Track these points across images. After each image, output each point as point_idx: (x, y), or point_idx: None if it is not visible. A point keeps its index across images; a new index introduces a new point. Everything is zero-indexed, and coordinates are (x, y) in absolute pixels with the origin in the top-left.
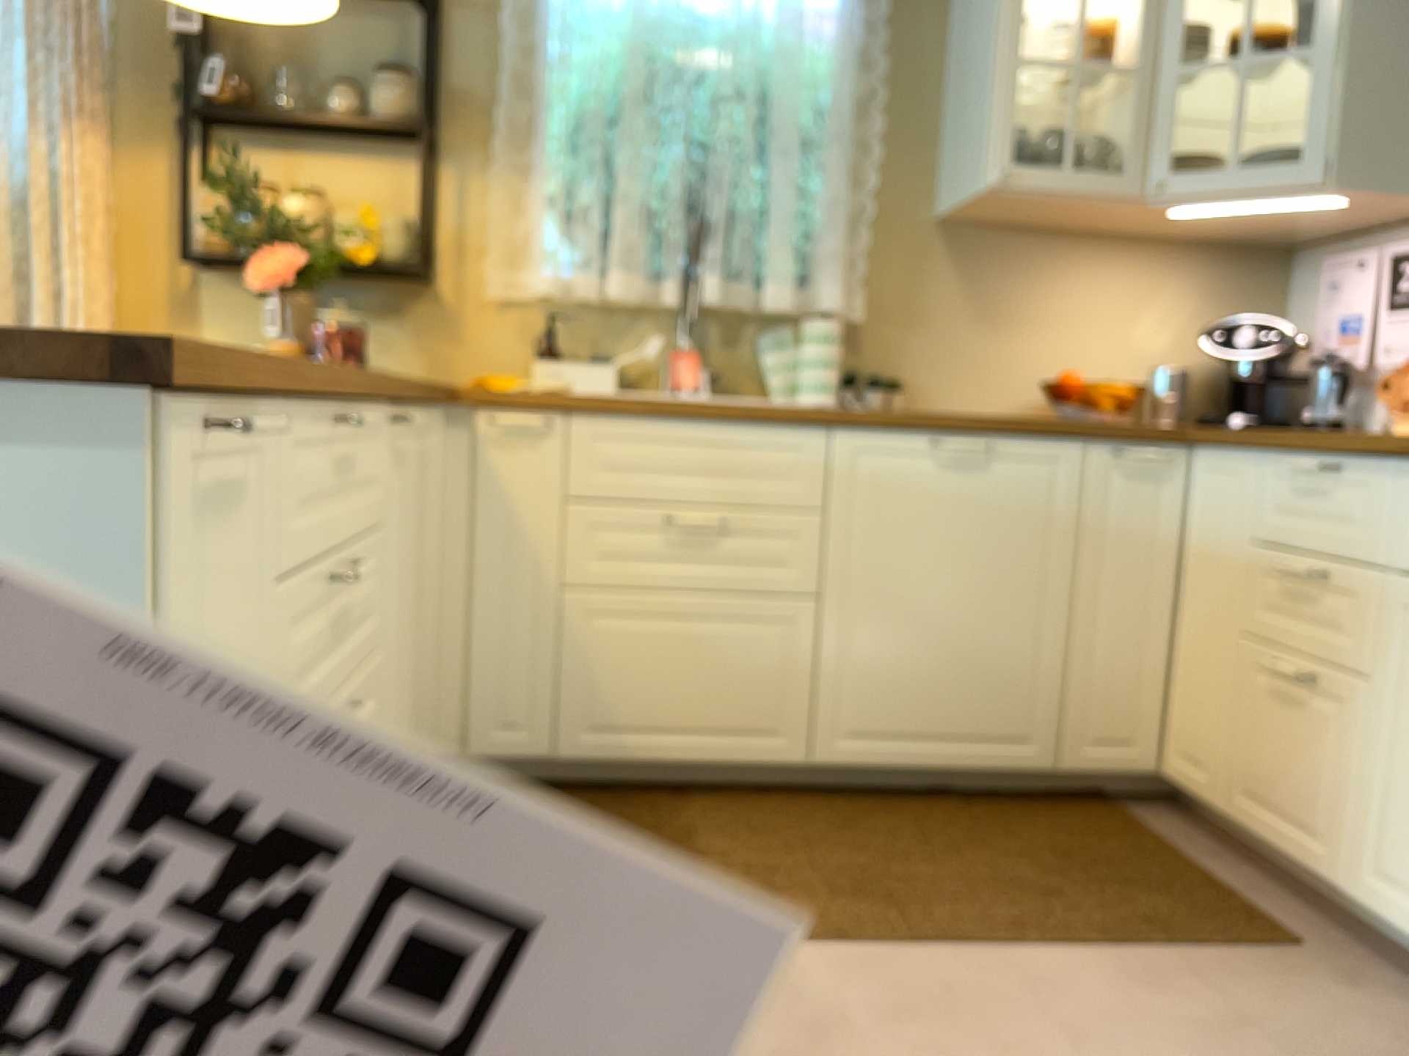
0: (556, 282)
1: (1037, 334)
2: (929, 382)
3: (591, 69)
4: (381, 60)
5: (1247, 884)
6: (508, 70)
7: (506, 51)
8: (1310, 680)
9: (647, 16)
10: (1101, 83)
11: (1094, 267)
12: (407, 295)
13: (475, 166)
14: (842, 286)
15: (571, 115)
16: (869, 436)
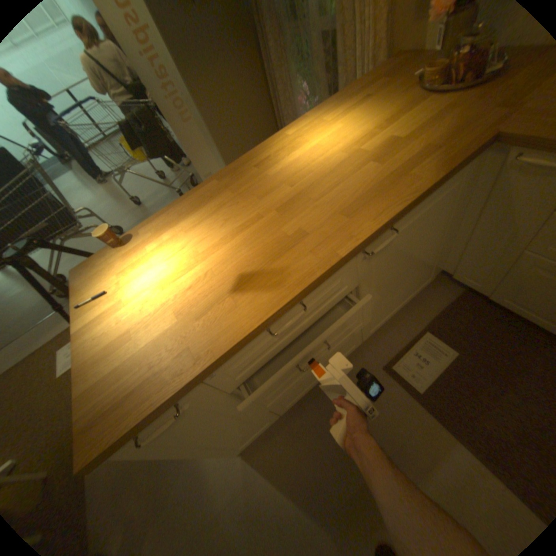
0: None
1: None
2: None
3: None
4: None
5: None
6: None
7: None
8: None
9: None
10: None
11: None
12: None
13: None
14: None
15: None
16: None
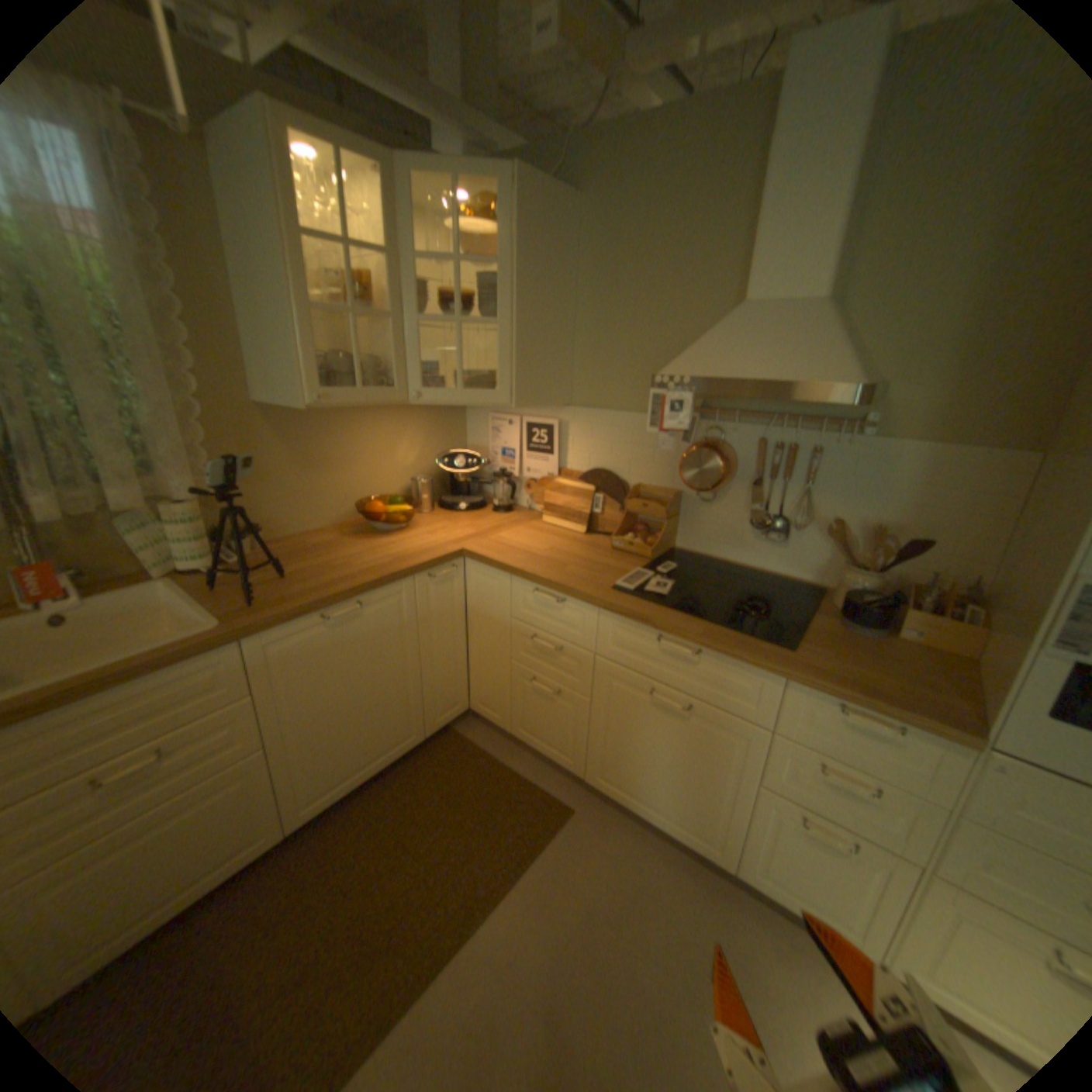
0: None
1: (342, 472)
2: (276, 519)
3: None
4: None
5: (529, 769)
6: None
7: None
8: (557, 695)
9: None
10: (356, 310)
11: (367, 424)
12: None
13: None
14: (185, 469)
15: None
16: (271, 635)
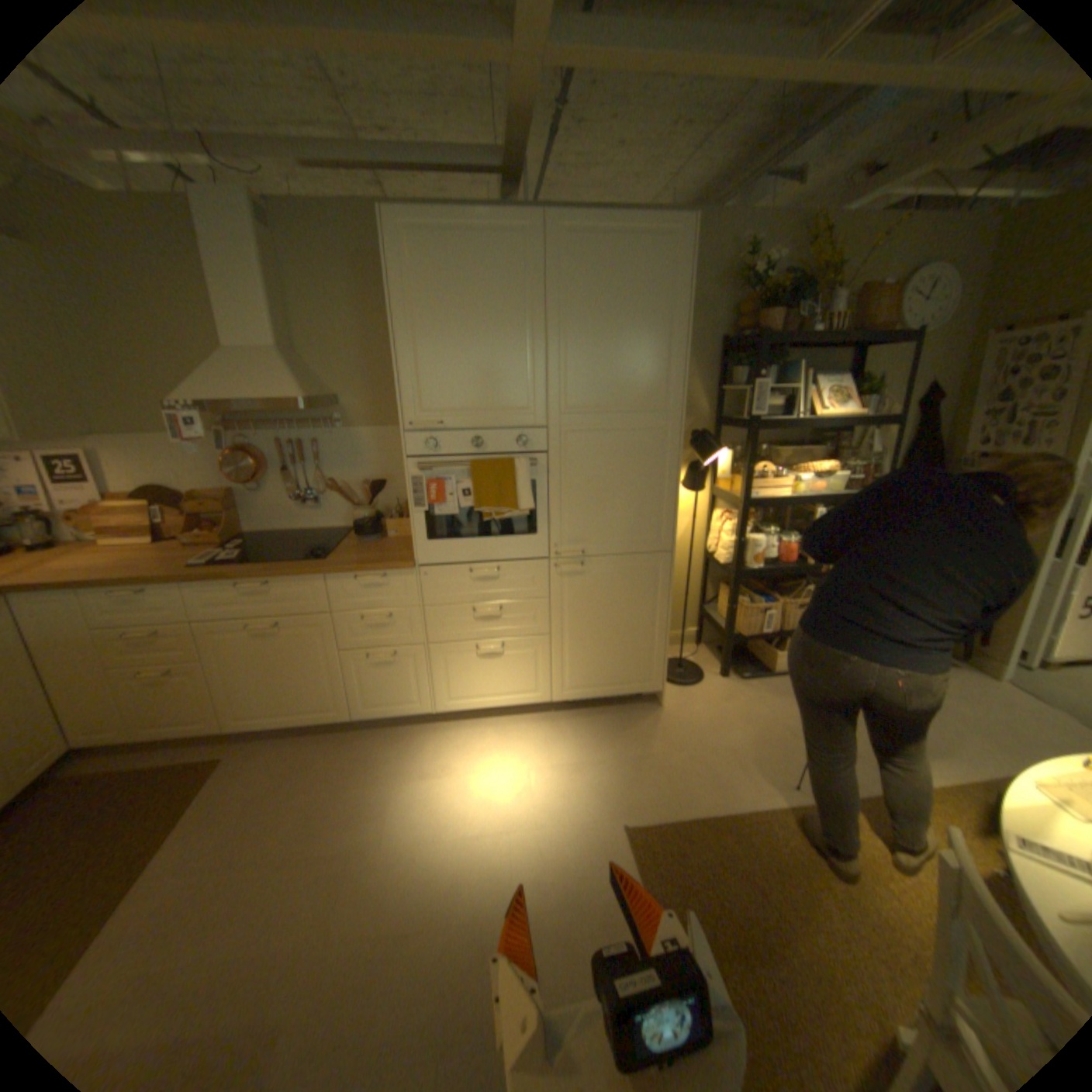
0: None
1: None
2: None
3: None
4: None
5: (164, 760)
6: None
7: None
8: (165, 674)
9: None
10: None
11: None
12: None
13: None
14: None
15: None
16: None
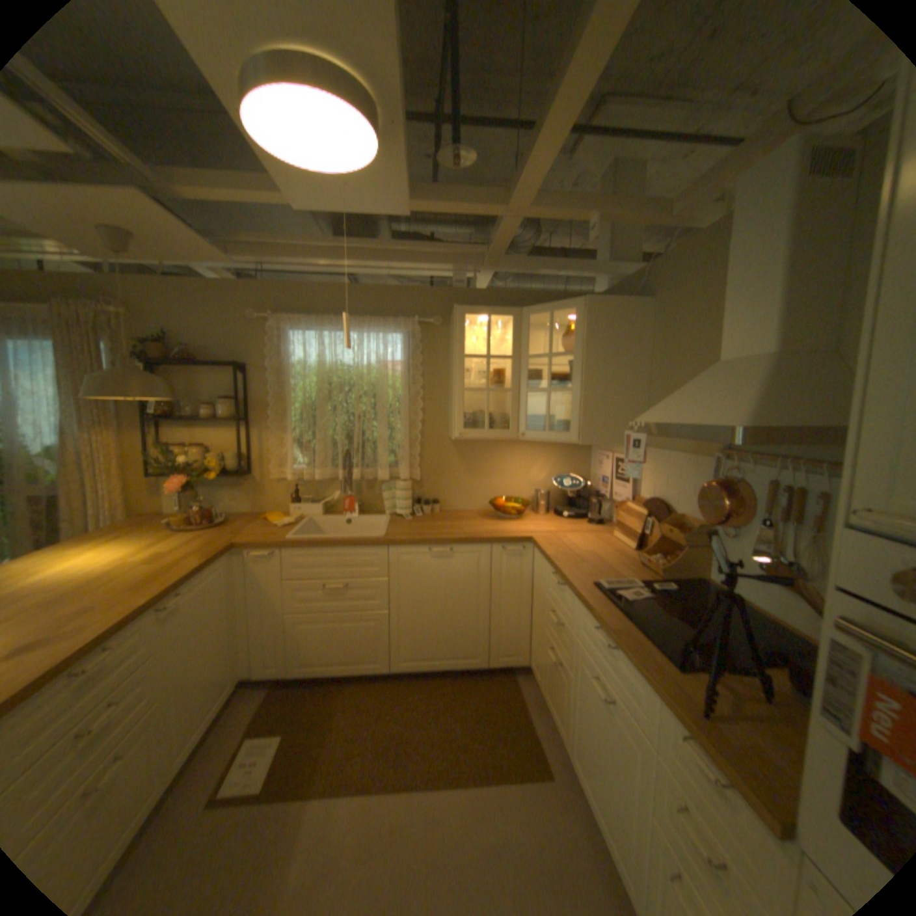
0: (294, 474)
1: (491, 478)
2: (449, 498)
3: (304, 391)
4: (223, 389)
5: (546, 731)
6: (273, 391)
7: (271, 385)
8: (557, 665)
9: (326, 368)
10: (504, 387)
11: (512, 451)
12: (241, 478)
13: (264, 428)
14: (412, 465)
15: (300, 407)
16: (402, 548)
